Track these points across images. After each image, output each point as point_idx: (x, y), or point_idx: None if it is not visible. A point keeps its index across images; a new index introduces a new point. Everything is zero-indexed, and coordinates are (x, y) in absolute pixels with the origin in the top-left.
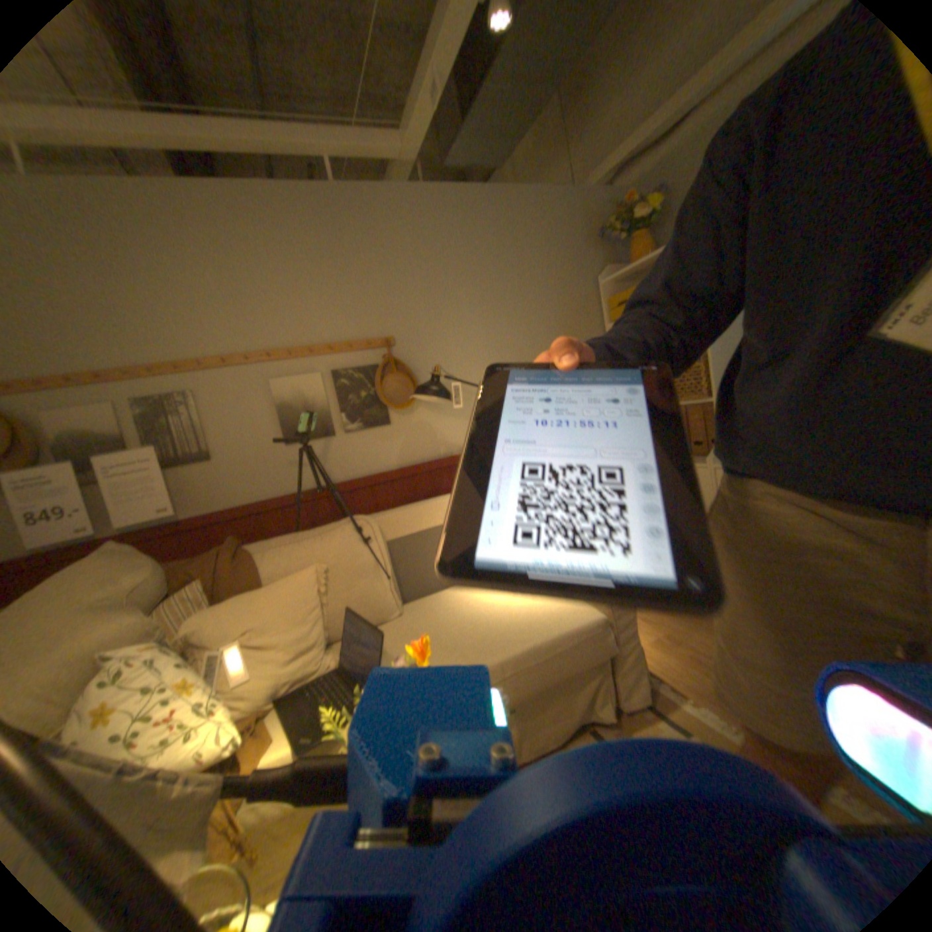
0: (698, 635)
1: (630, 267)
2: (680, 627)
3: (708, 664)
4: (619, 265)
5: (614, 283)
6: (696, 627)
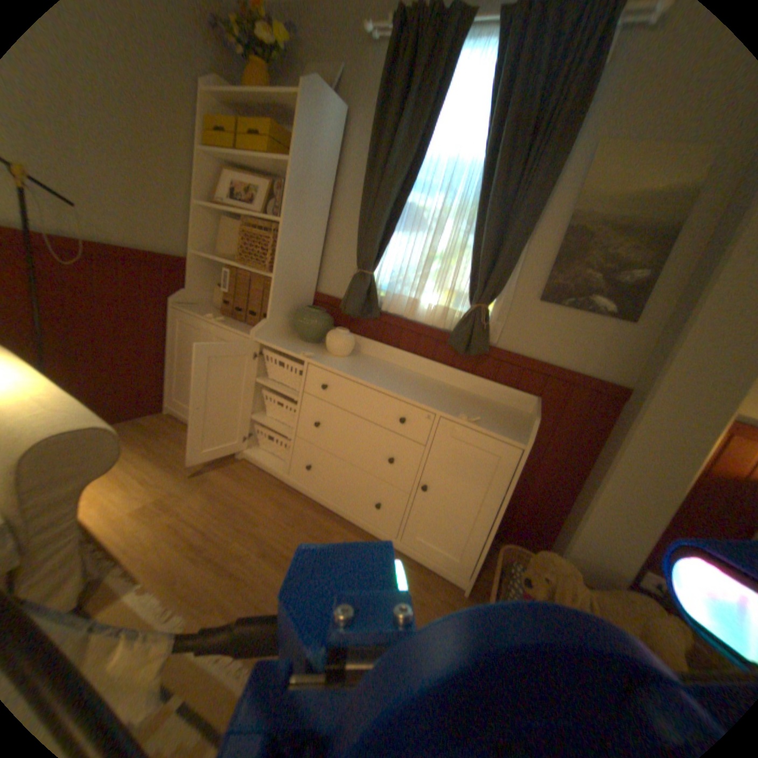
0: (191, 499)
1: (235, 92)
2: (177, 490)
3: (184, 533)
4: (231, 88)
5: (219, 103)
6: (193, 489)
